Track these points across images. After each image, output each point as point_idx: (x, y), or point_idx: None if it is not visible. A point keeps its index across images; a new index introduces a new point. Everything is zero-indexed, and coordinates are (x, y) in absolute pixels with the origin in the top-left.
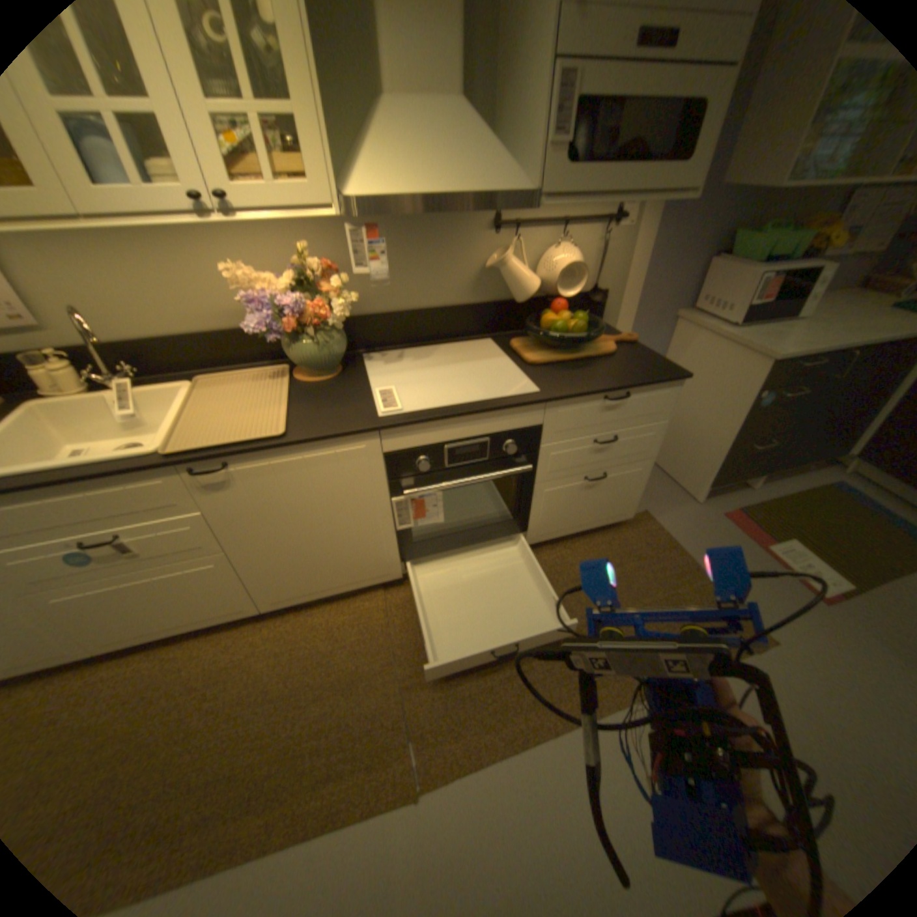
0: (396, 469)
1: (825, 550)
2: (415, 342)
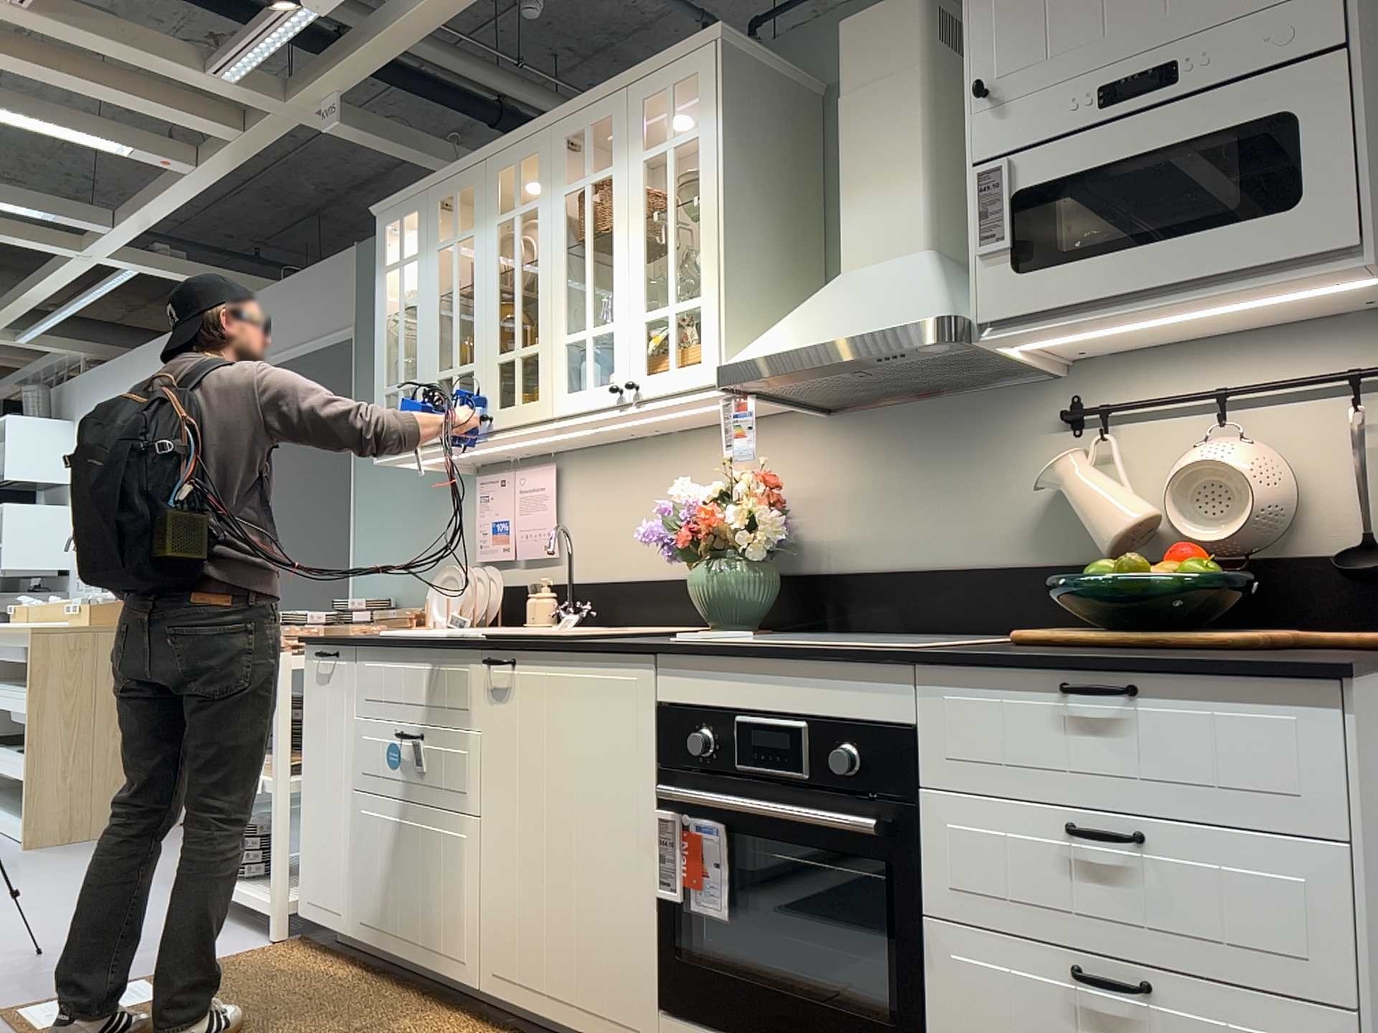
0: (668, 742)
1: None
2: (918, 630)
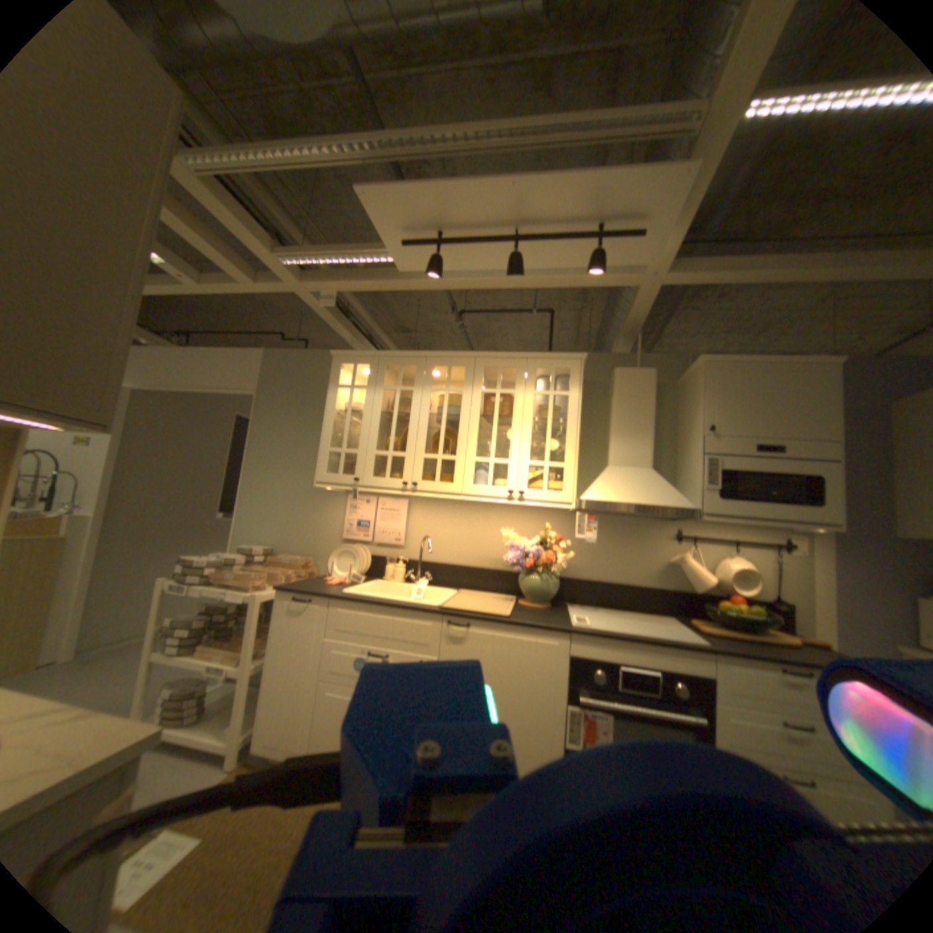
0: (576, 674)
1: None
2: (608, 606)
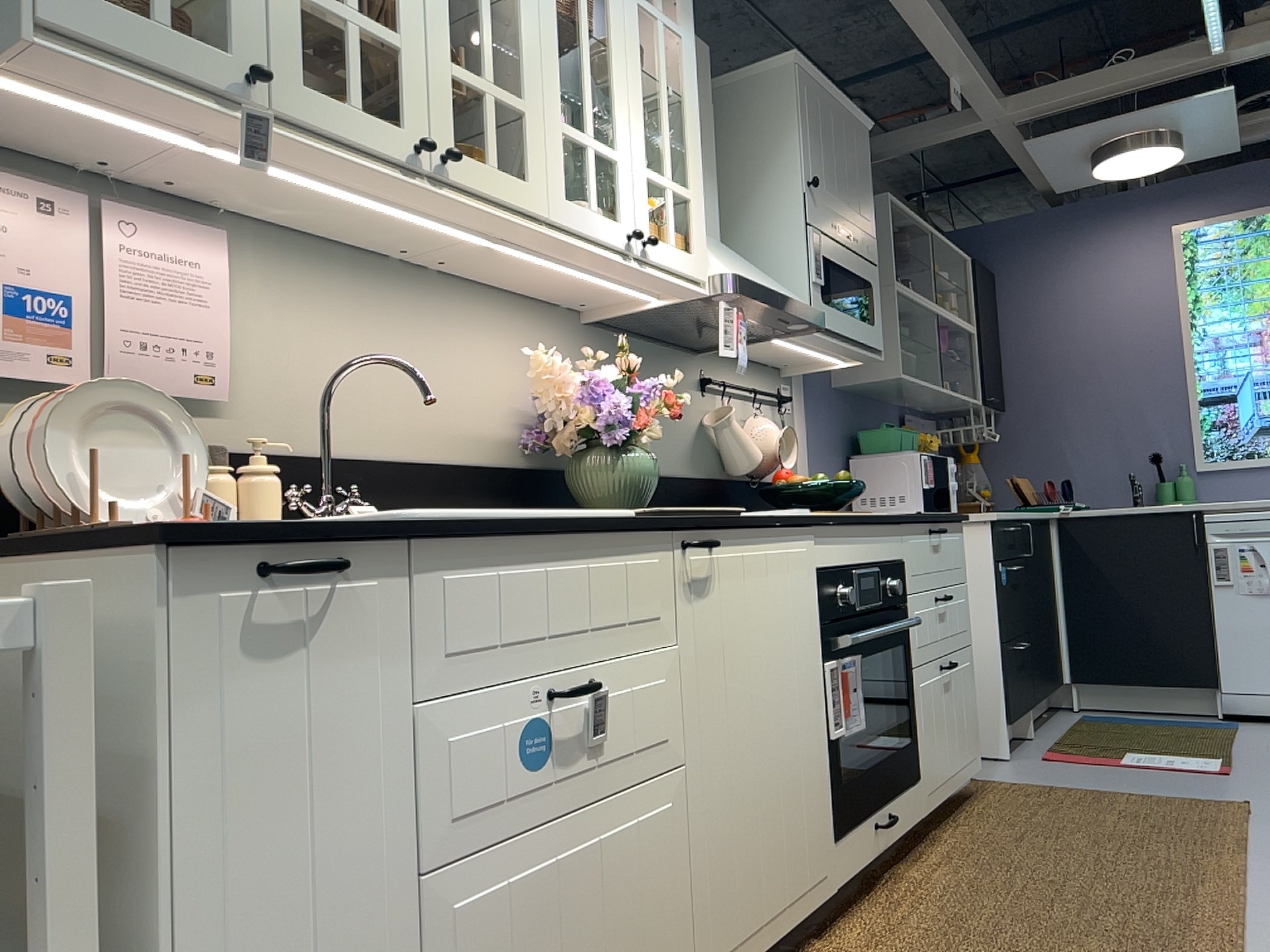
0: (826, 601)
1: (1157, 748)
2: None
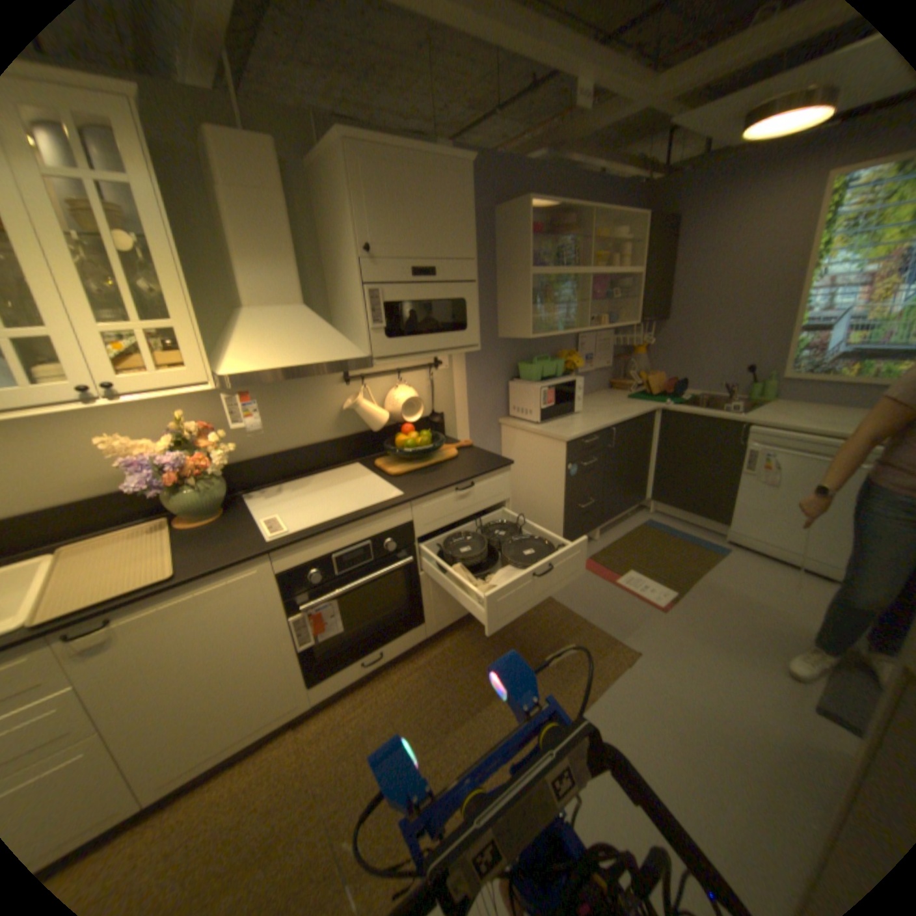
0: (288, 588)
1: (651, 574)
2: (291, 477)
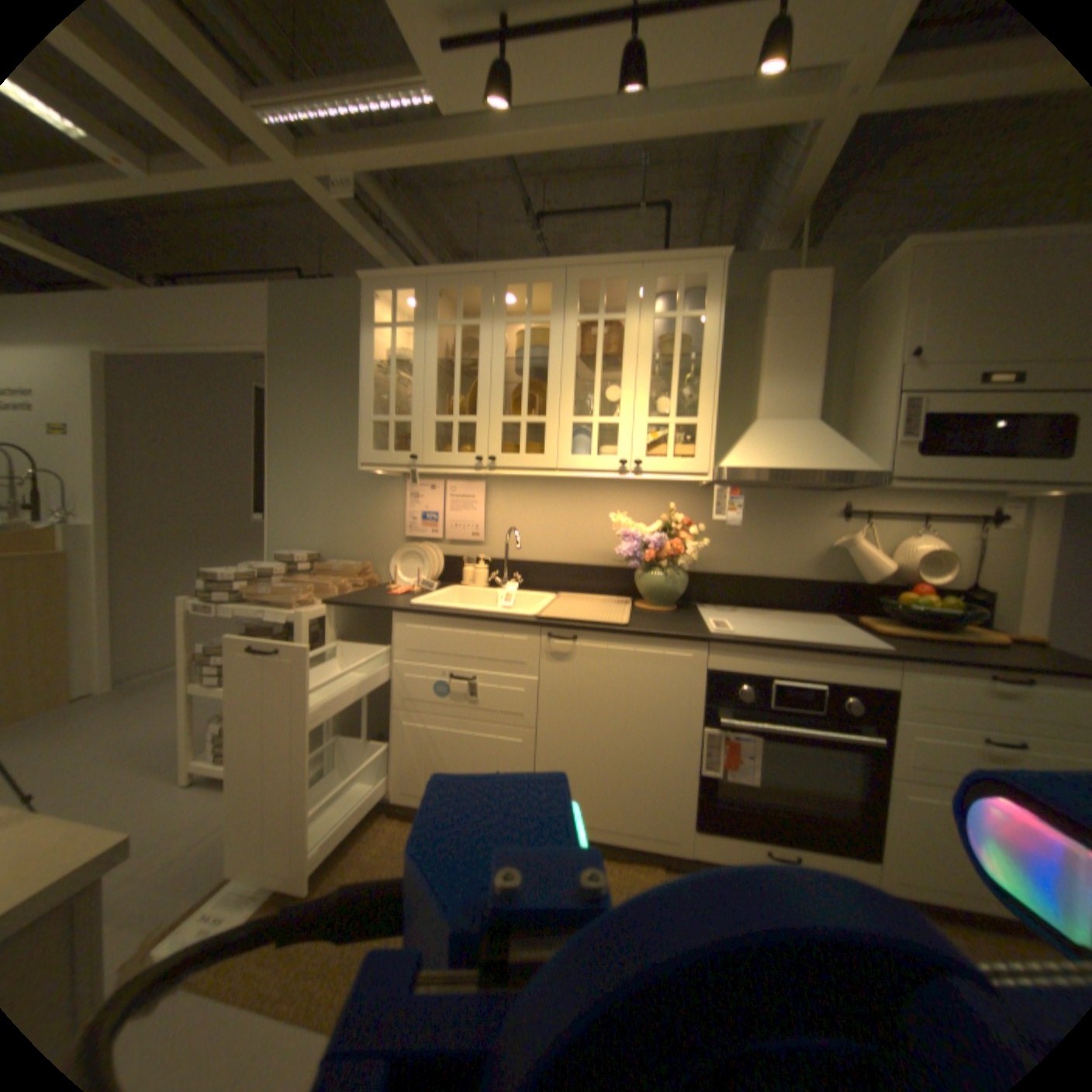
0: (715, 690)
1: None
2: (748, 605)
